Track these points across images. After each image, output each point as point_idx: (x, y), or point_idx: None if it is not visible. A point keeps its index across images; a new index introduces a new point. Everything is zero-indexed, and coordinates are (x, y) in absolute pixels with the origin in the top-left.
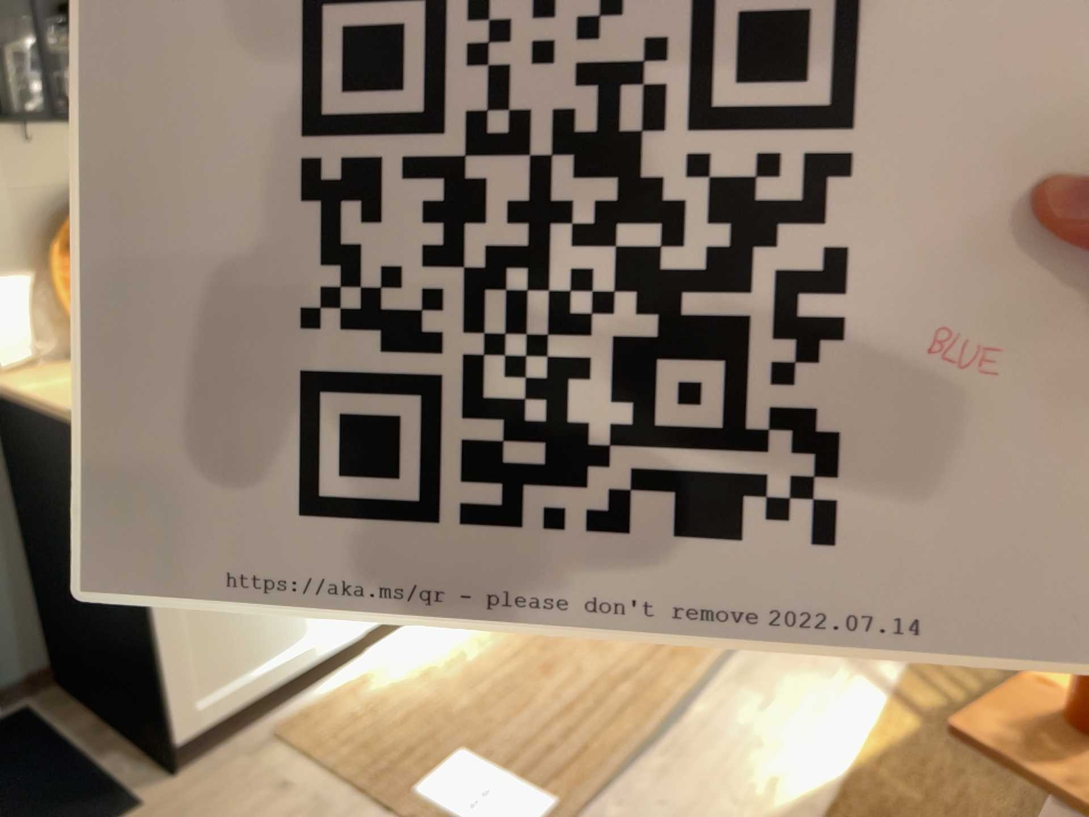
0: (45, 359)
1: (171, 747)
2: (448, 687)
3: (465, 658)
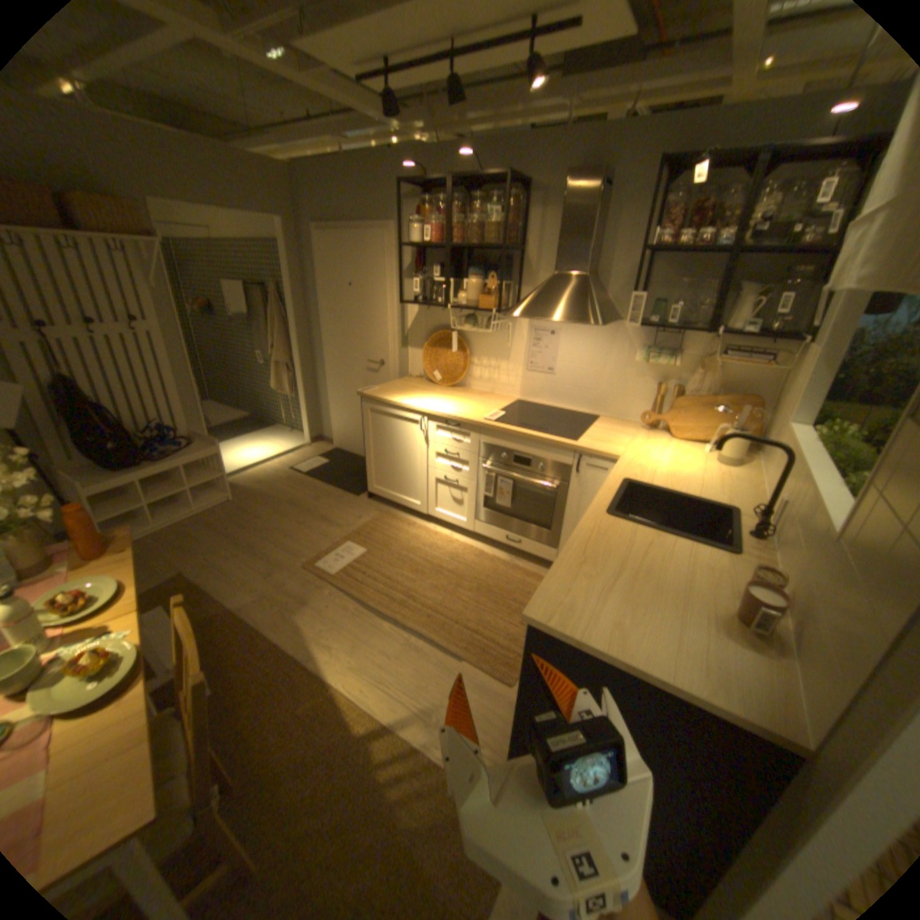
0: (424, 378)
1: (368, 490)
2: (405, 544)
3: (425, 546)
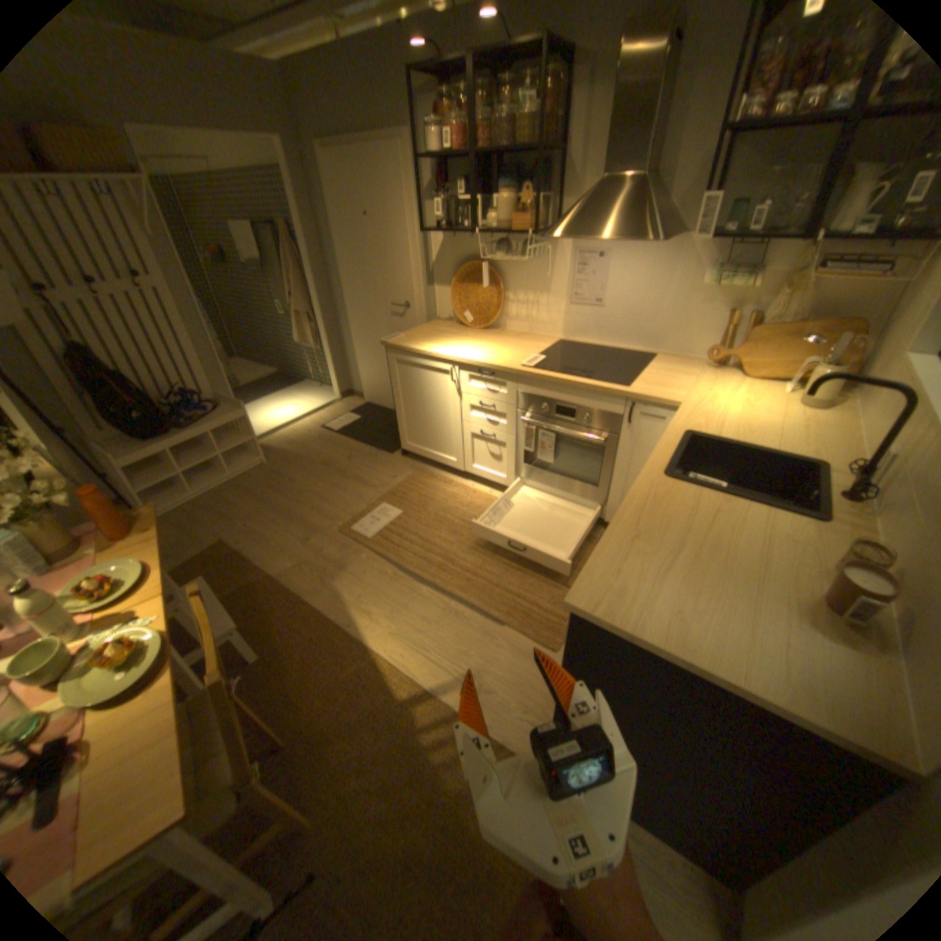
0: (454, 320)
1: (401, 447)
2: (442, 503)
3: (462, 505)
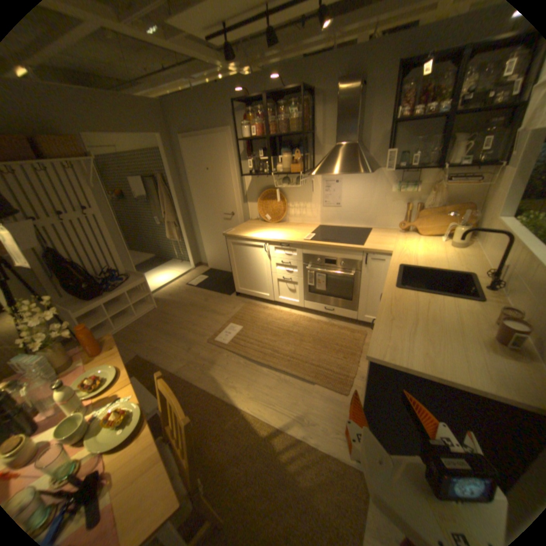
0: (259, 219)
1: (235, 291)
2: (264, 320)
3: (276, 320)
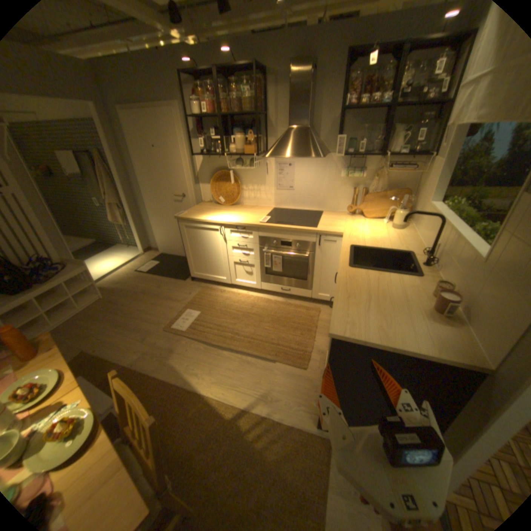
0: (213, 202)
1: (191, 276)
2: (222, 304)
3: (234, 303)
